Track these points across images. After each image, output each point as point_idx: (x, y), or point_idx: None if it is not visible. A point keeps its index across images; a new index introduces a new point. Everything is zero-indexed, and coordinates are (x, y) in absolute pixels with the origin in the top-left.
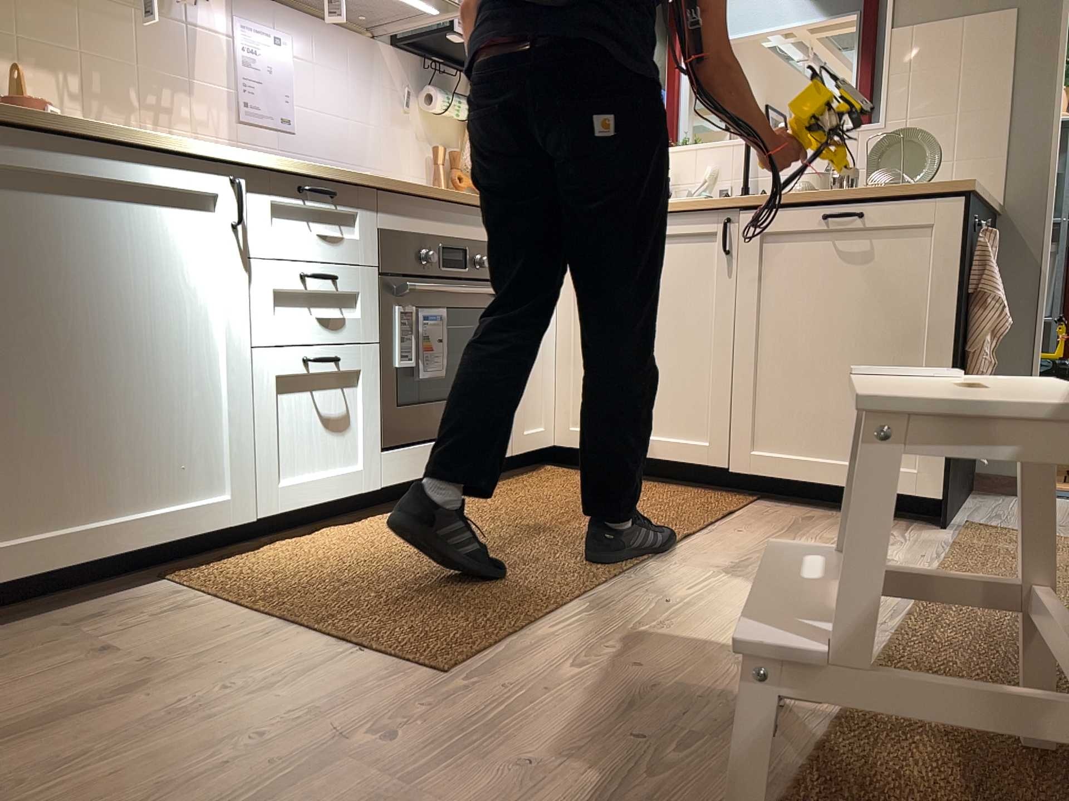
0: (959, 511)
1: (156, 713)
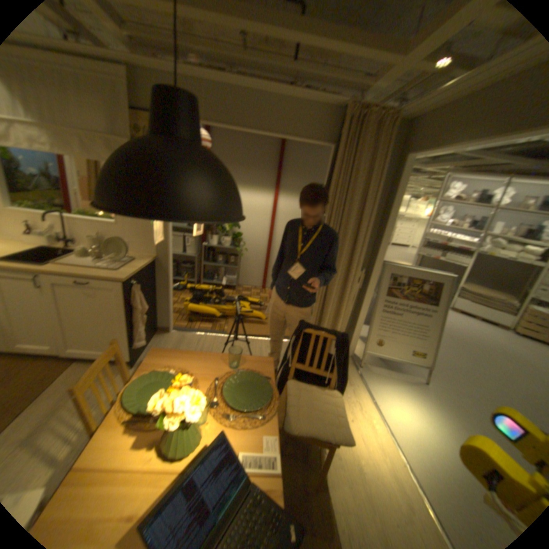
0: (142, 354)
1: None
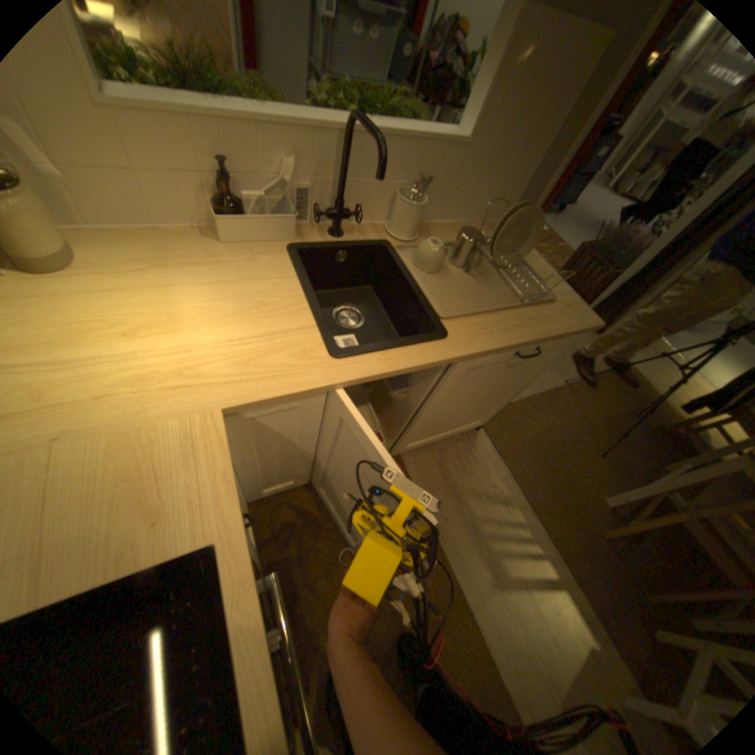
0: None
1: None
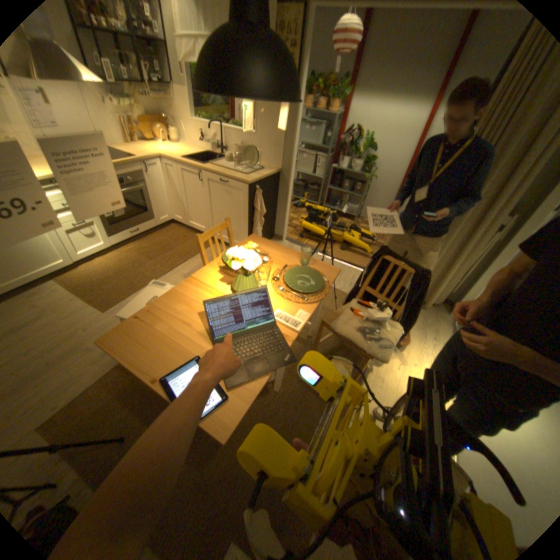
0: None
1: (43, 324)
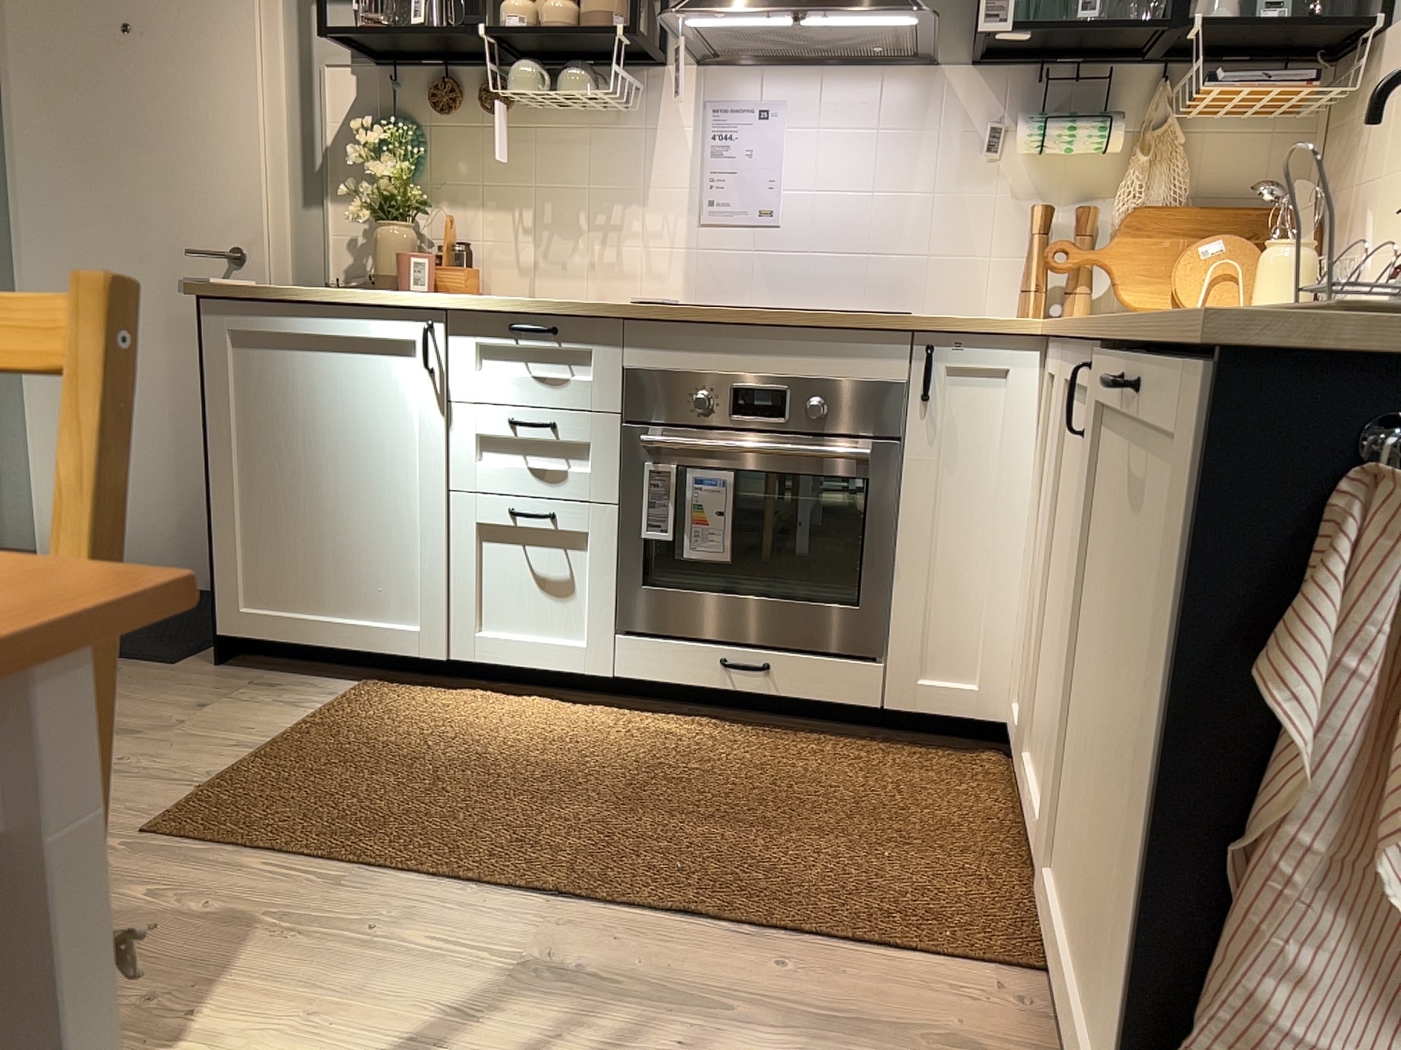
0: None
1: None
